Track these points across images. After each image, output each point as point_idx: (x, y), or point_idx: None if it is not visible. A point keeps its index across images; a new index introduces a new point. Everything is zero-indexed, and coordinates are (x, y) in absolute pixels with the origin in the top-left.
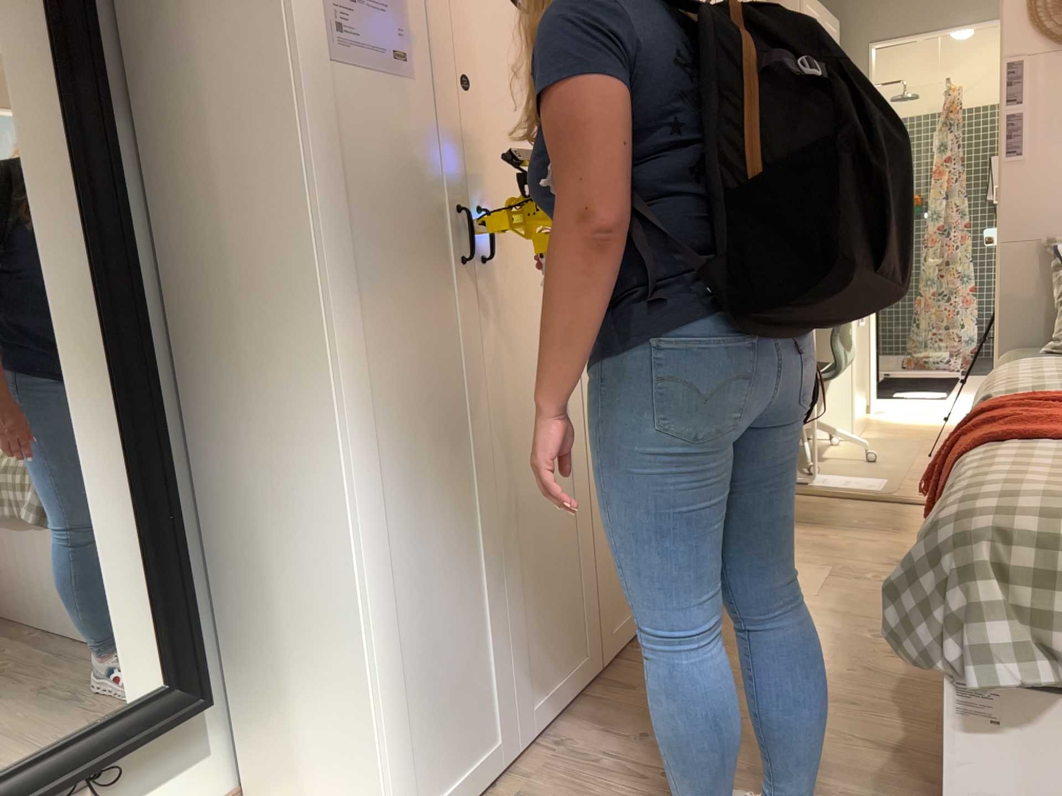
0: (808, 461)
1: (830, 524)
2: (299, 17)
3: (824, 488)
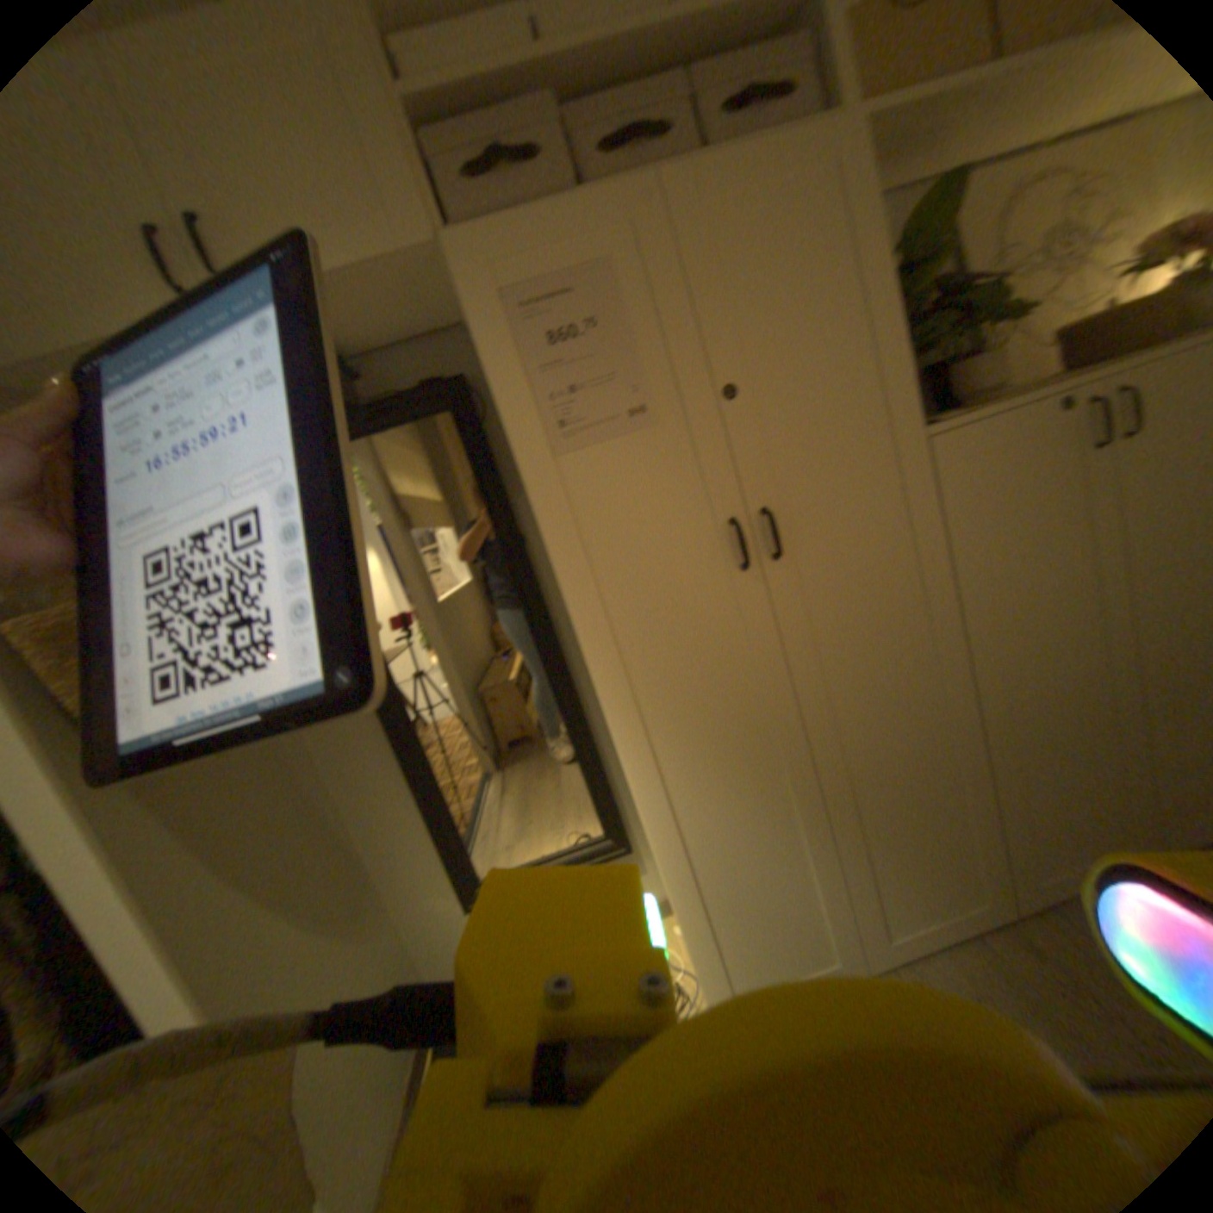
0: None
1: None
2: (514, 438)
3: None
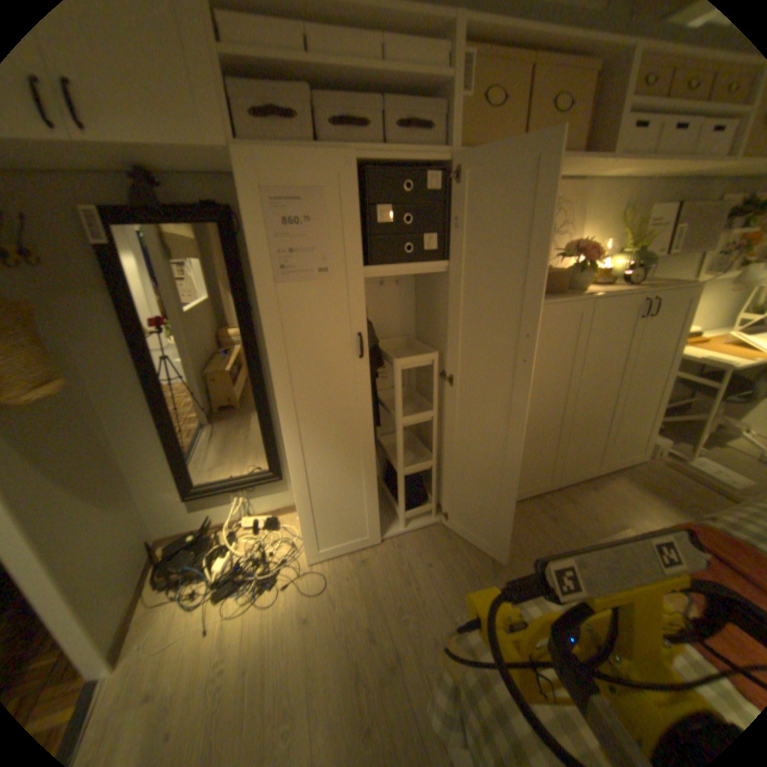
0: (700, 449)
1: (666, 502)
2: (253, 271)
3: (696, 473)
